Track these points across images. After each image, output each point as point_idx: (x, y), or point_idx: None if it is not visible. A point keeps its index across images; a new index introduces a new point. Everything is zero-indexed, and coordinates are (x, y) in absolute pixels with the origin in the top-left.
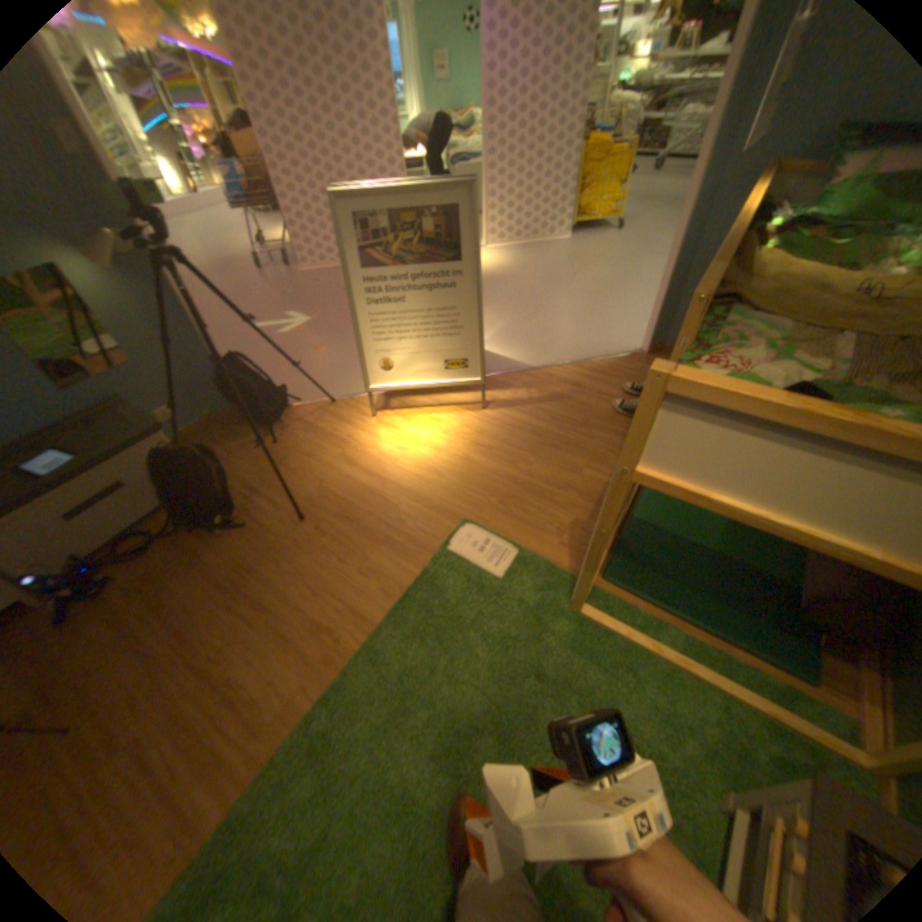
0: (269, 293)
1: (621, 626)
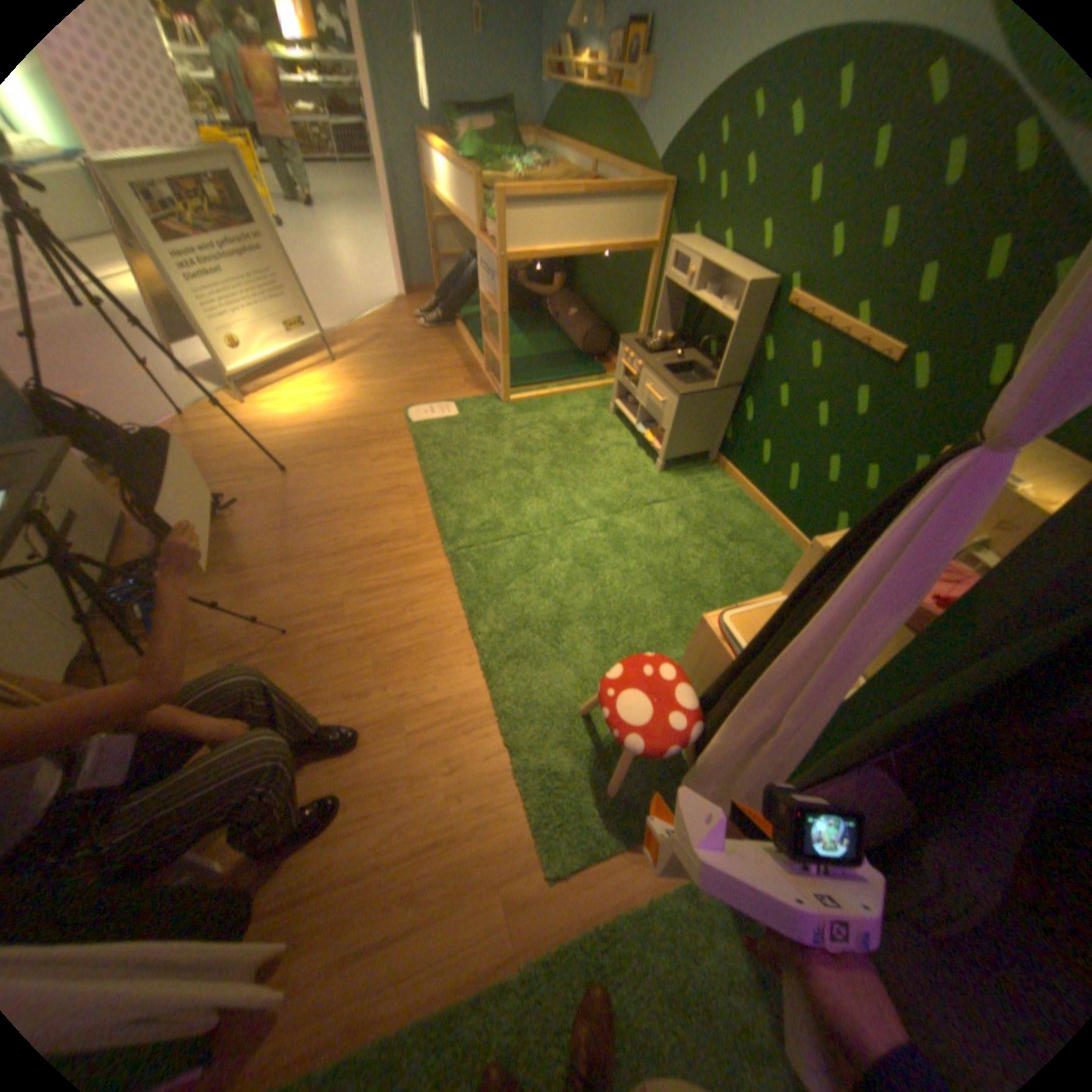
0: None
1: (528, 394)
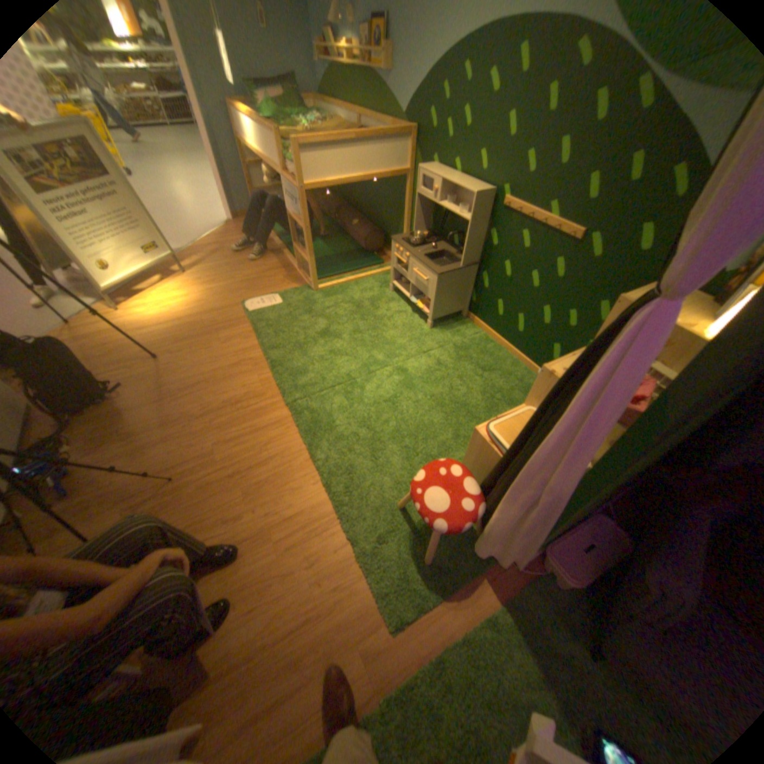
0: None
1: (331, 283)
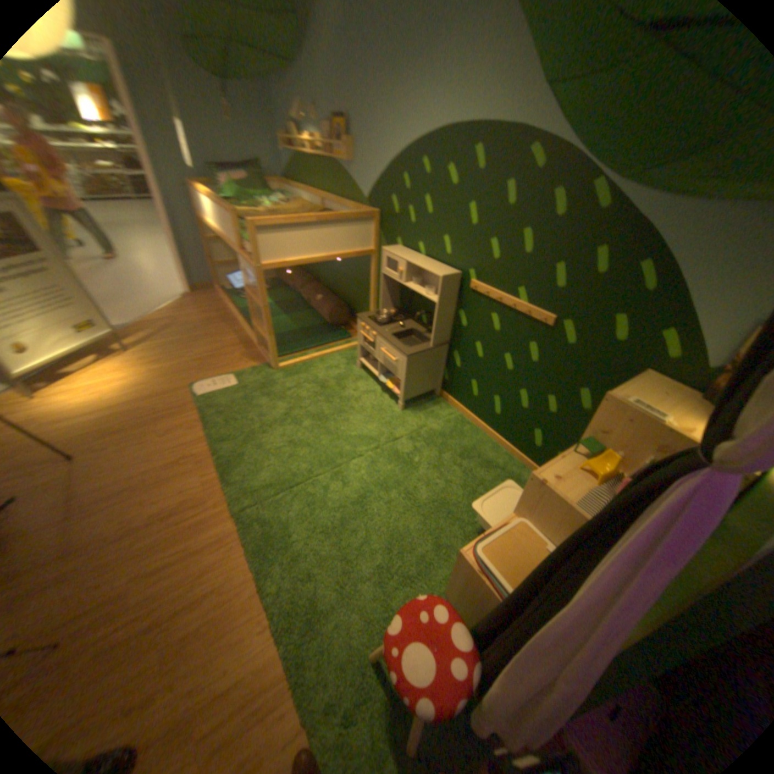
0: None
1: (295, 361)
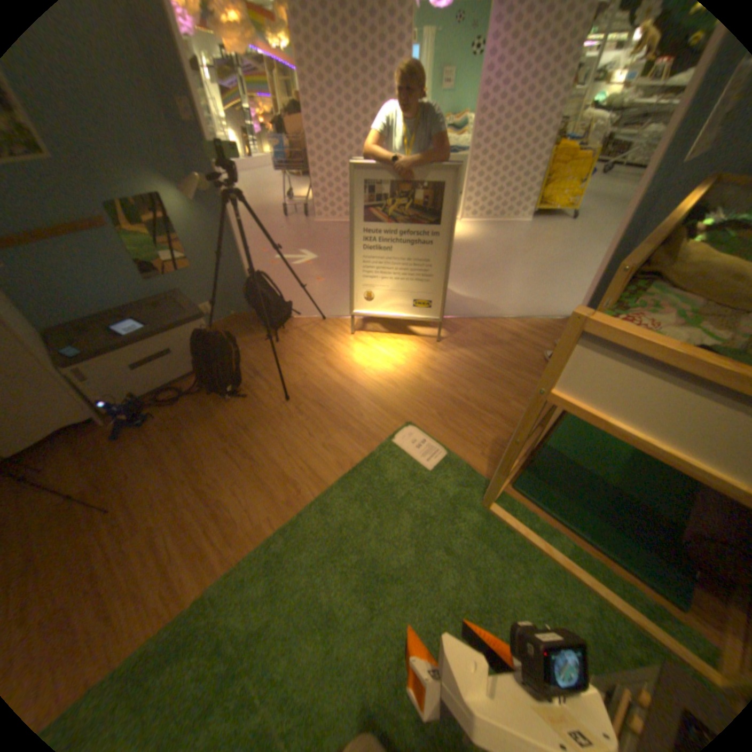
0: (289, 235)
1: (521, 527)
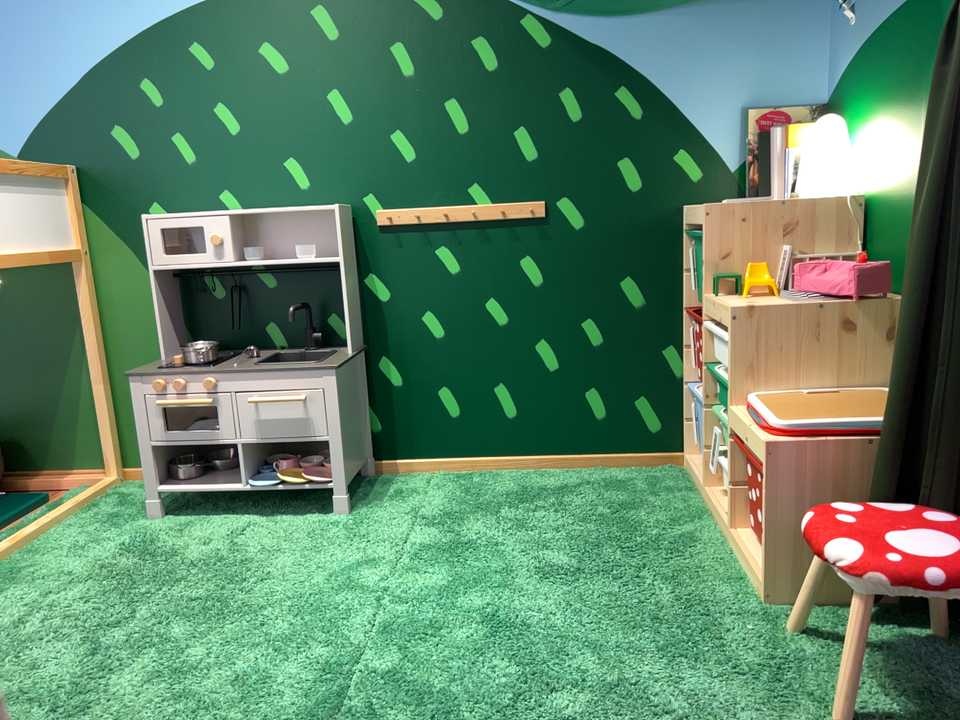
0: None
1: None
